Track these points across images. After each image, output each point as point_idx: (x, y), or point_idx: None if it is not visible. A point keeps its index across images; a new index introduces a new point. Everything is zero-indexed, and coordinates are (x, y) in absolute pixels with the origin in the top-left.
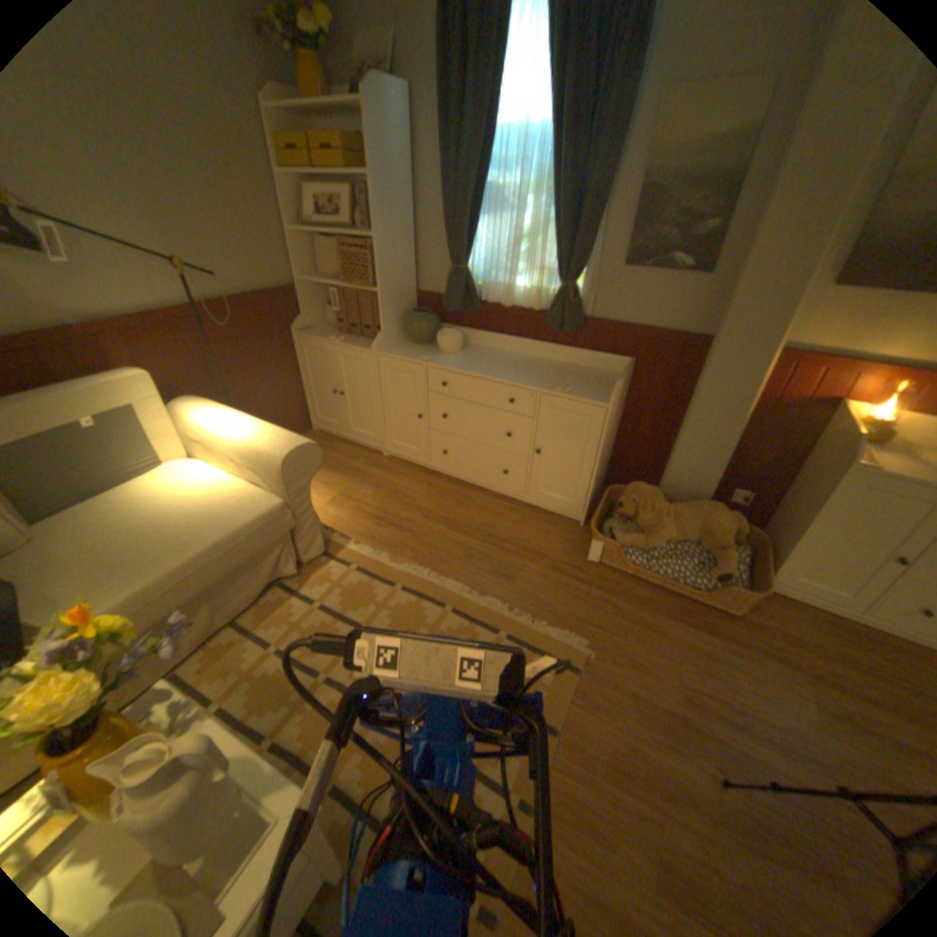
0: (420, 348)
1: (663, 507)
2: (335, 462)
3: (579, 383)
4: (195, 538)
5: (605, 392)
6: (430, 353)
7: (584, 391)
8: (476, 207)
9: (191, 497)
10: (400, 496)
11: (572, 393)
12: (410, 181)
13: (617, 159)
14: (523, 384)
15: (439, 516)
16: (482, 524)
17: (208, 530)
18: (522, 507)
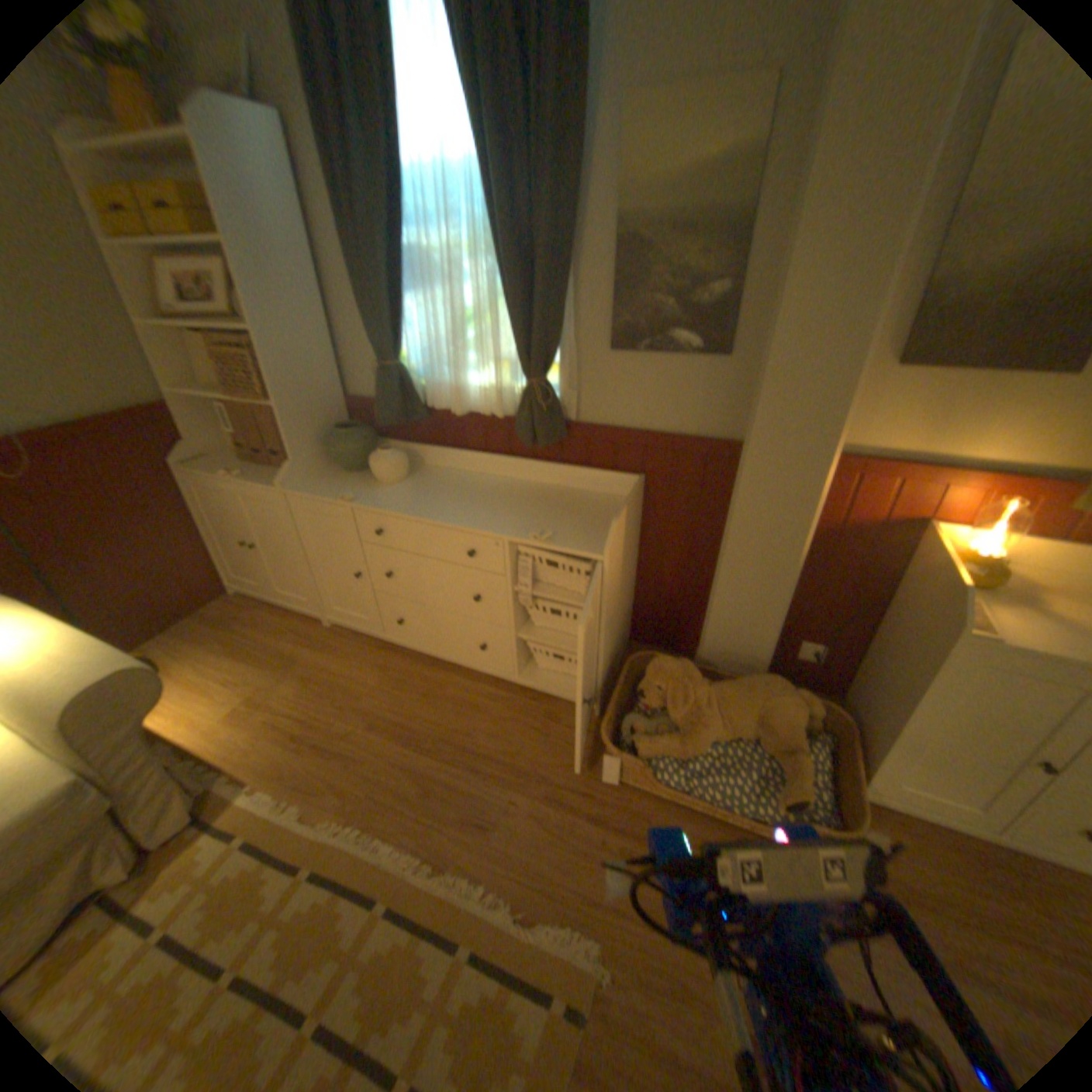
0: (349, 477)
1: (703, 692)
2: (250, 644)
3: (567, 518)
4: None
5: (603, 531)
6: (361, 485)
7: (572, 534)
8: (398, 278)
9: None
10: (337, 694)
11: (553, 538)
12: (305, 247)
13: (574, 201)
14: (485, 528)
15: (390, 724)
16: (452, 732)
17: None
18: (514, 694)
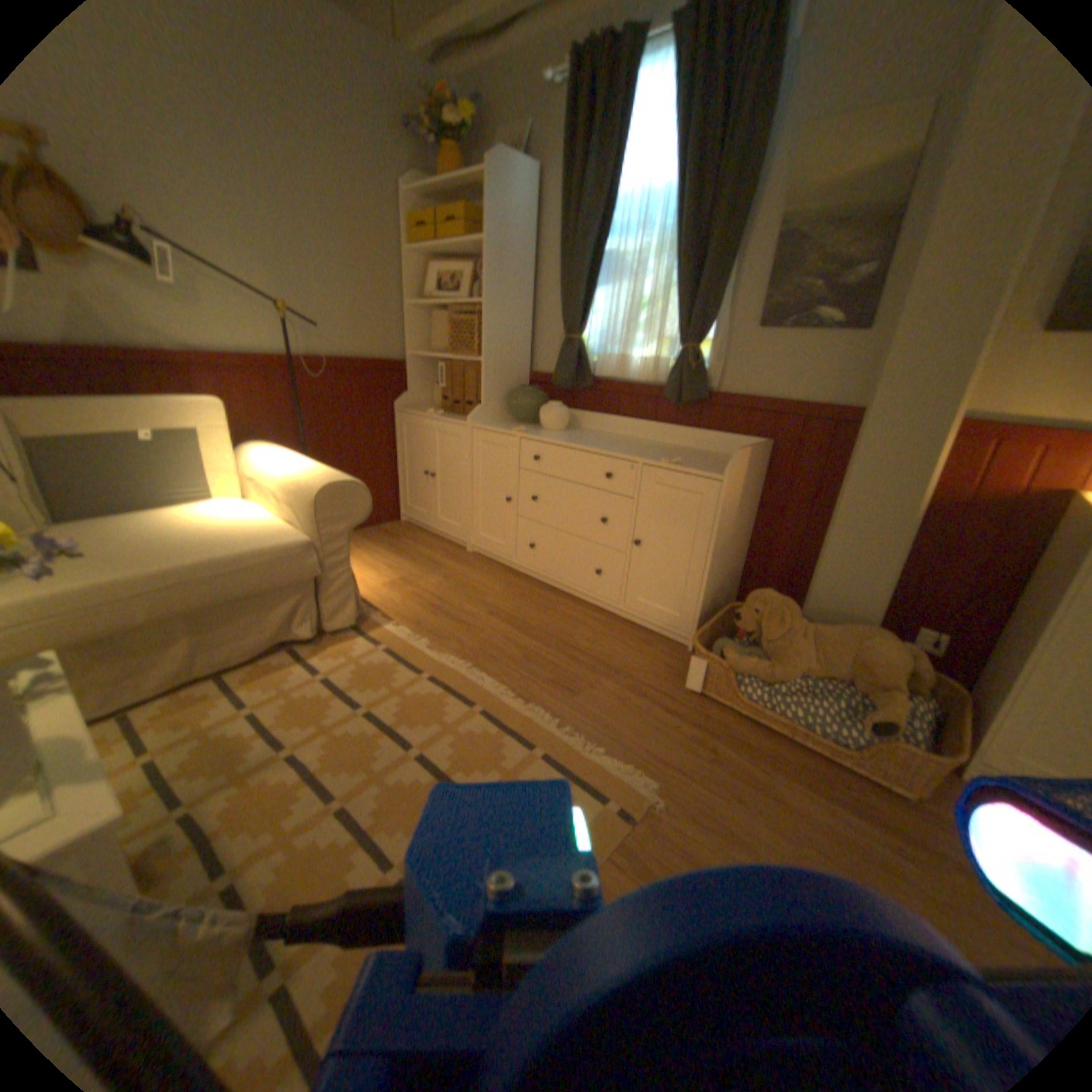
0: (520, 425)
1: (801, 627)
2: (410, 550)
3: (696, 460)
4: (192, 551)
5: (727, 468)
6: (529, 429)
7: (699, 466)
8: (596, 273)
9: (215, 523)
10: (469, 590)
11: (681, 465)
12: (533, 255)
13: (748, 204)
14: (624, 455)
15: (507, 615)
16: (557, 632)
17: (210, 547)
18: (616, 622)
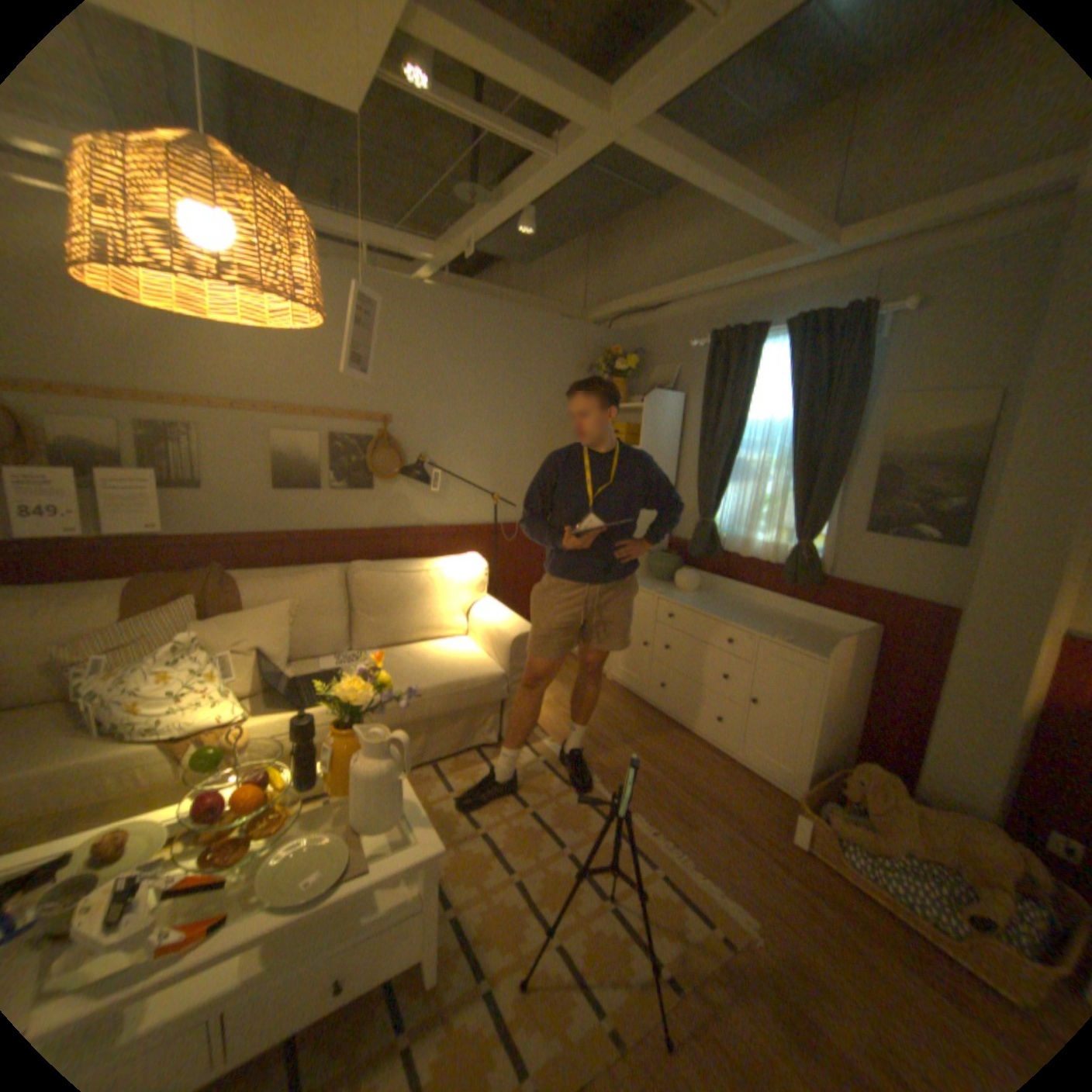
0: (658, 583)
1: (907, 806)
2: (561, 674)
3: (808, 637)
4: (437, 678)
5: (835, 650)
6: (665, 588)
7: (809, 645)
8: (725, 475)
9: (444, 654)
10: (608, 718)
11: (793, 643)
12: (675, 455)
13: (849, 445)
14: (744, 627)
15: (639, 747)
16: (681, 769)
17: (446, 676)
18: (735, 768)
